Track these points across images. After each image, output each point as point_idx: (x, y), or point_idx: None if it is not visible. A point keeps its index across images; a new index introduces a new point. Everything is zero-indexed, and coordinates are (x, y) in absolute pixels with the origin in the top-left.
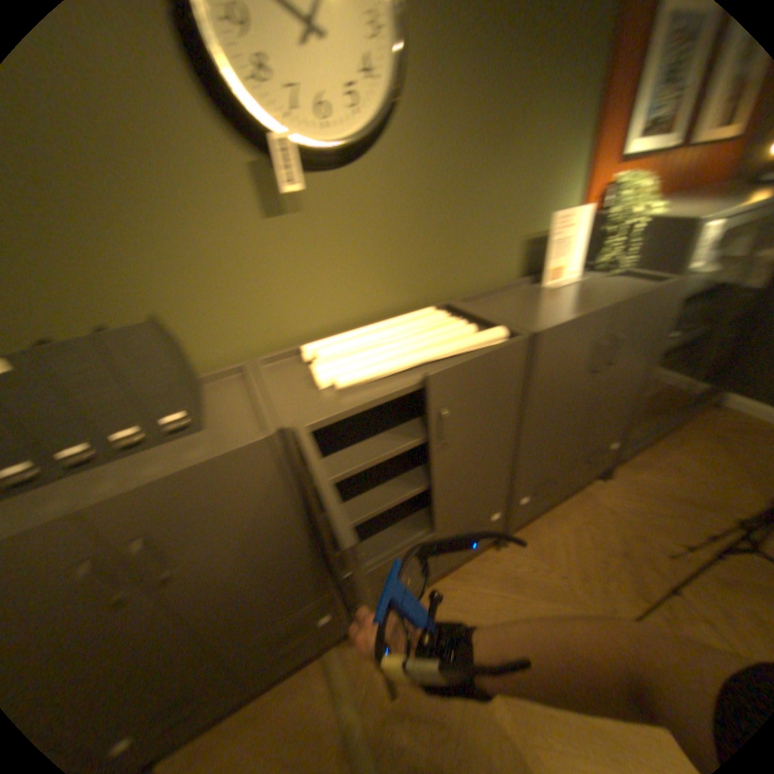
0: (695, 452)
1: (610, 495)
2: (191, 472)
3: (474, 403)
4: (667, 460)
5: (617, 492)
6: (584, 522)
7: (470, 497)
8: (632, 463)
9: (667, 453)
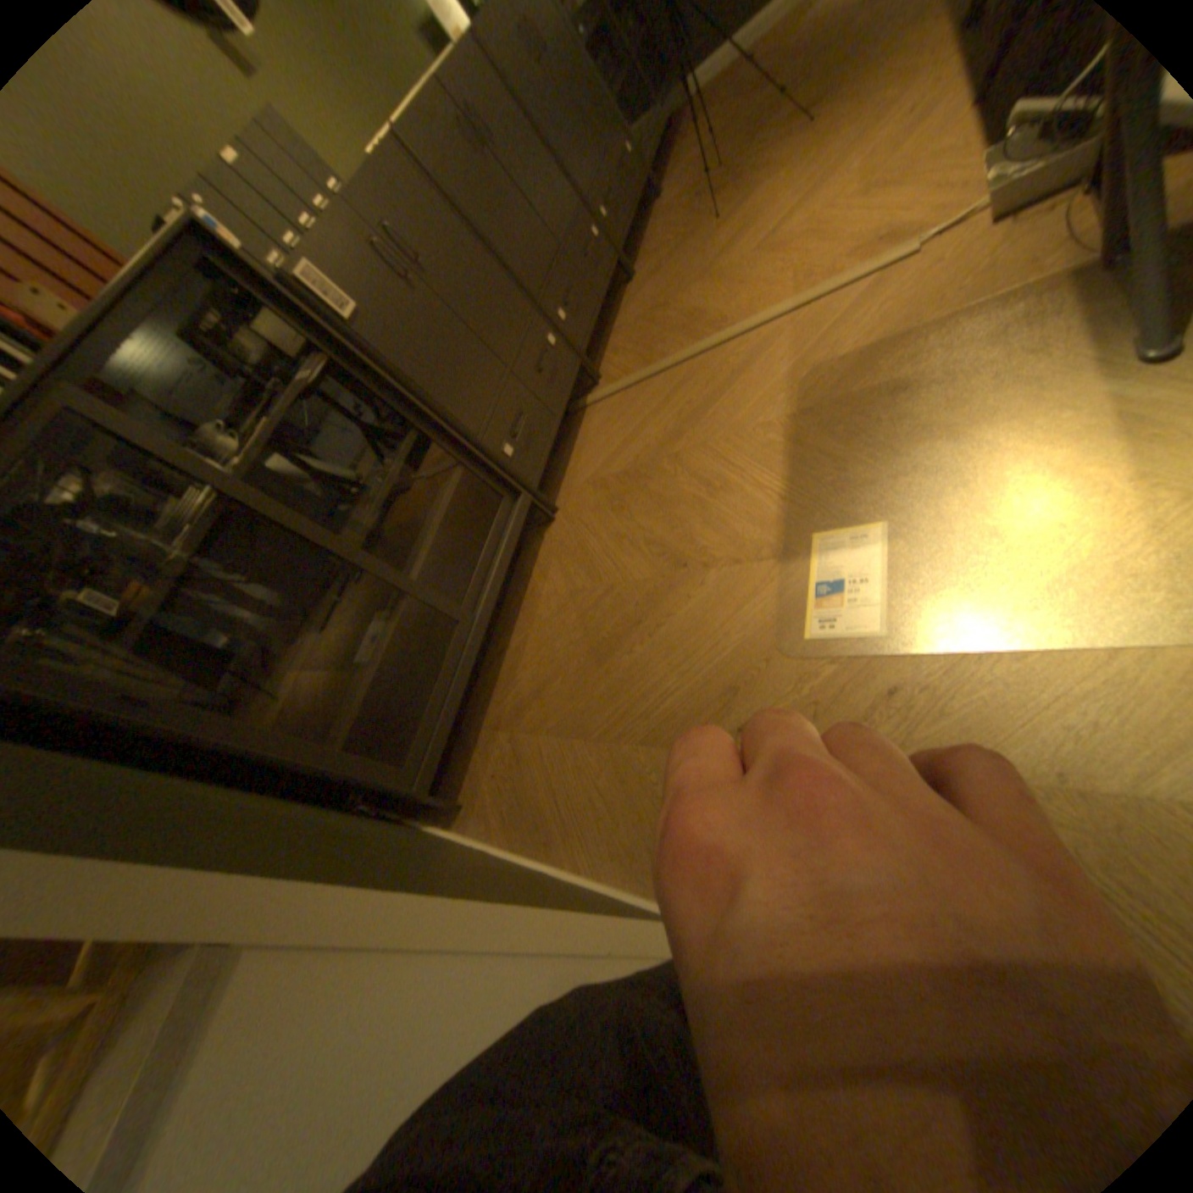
0: (696, 125)
1: (668, 193)
2: (371, 166)
3: (482, 97)
4: (685, 146)
5: (671, 187)
6: (666, 215)
7: (556, 202)
8: (667, 171)
9: (681, 145)
